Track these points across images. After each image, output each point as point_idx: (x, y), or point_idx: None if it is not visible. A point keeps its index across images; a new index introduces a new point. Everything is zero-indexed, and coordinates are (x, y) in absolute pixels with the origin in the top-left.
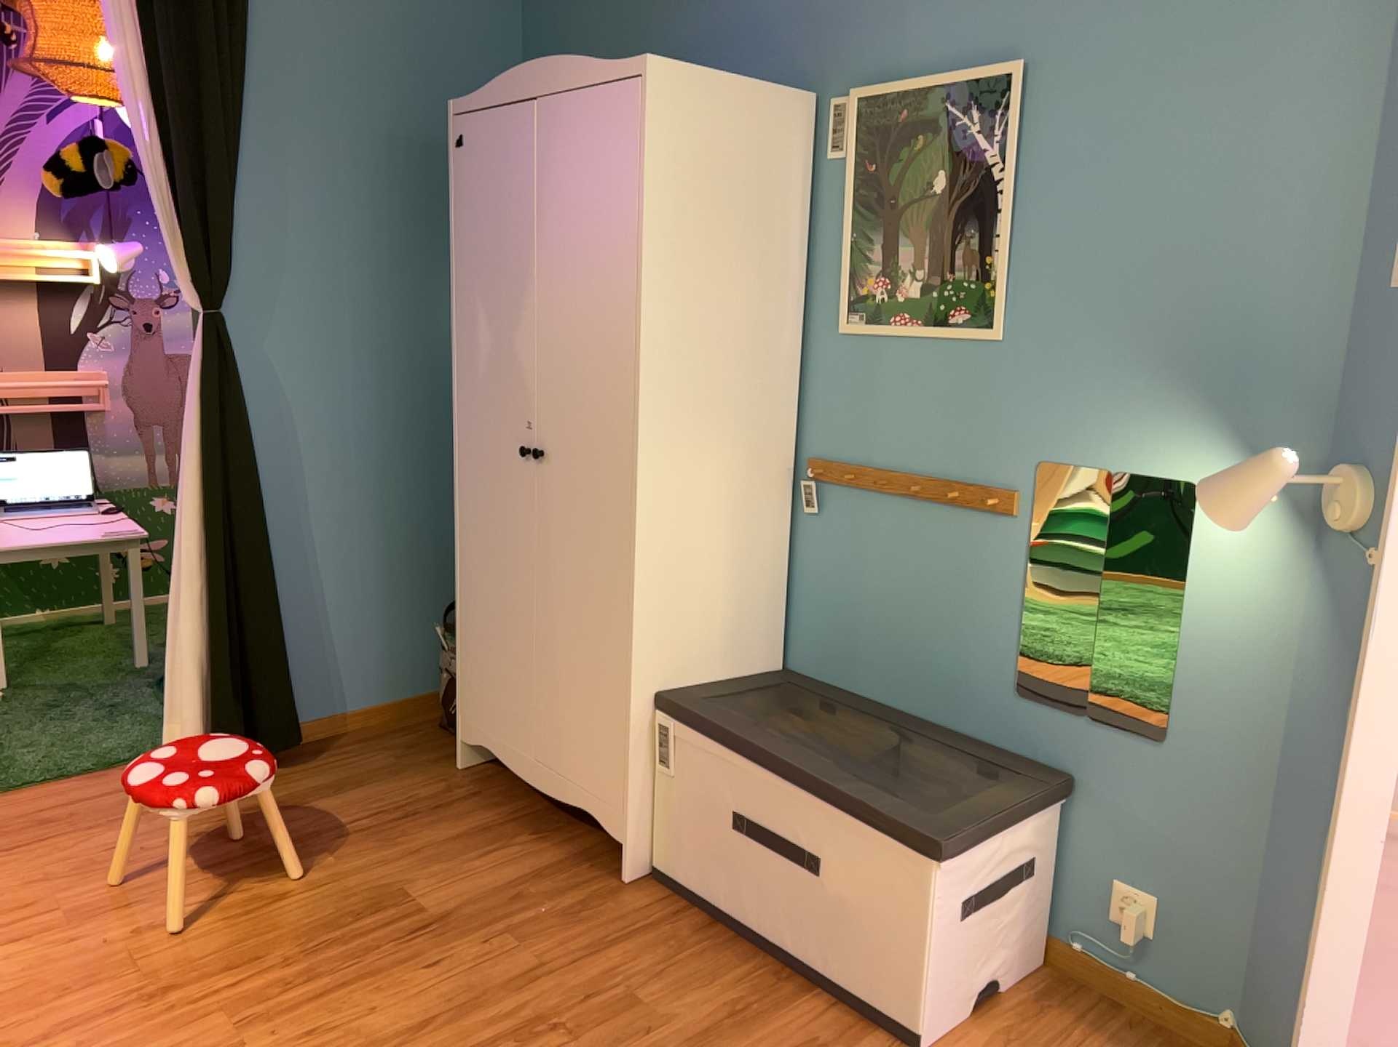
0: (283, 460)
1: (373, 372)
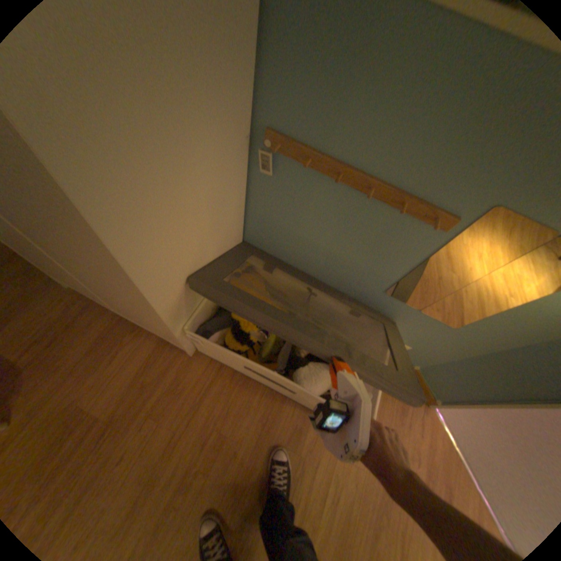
0: None
1: None
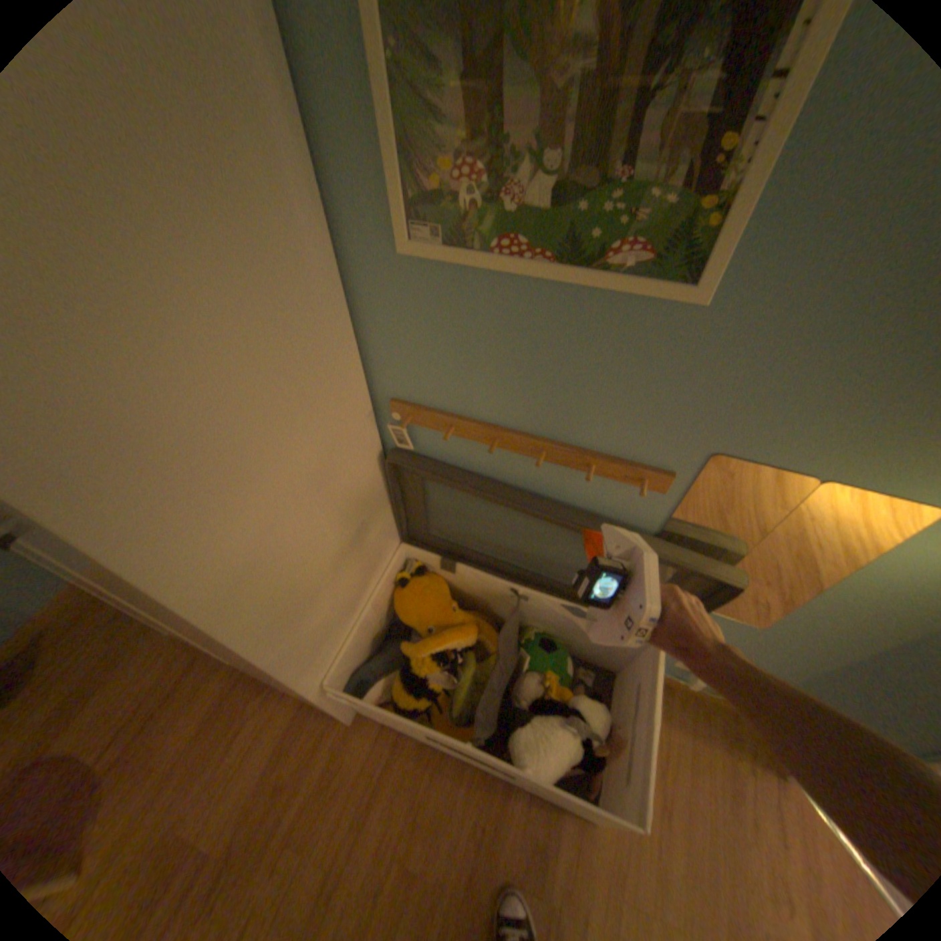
0: None
1: None
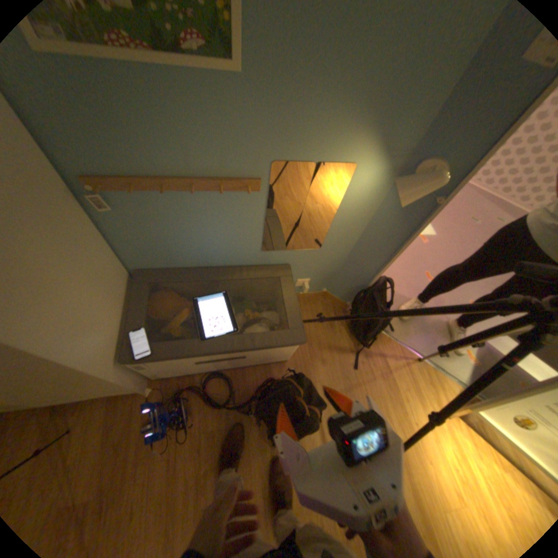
0: None
1: None
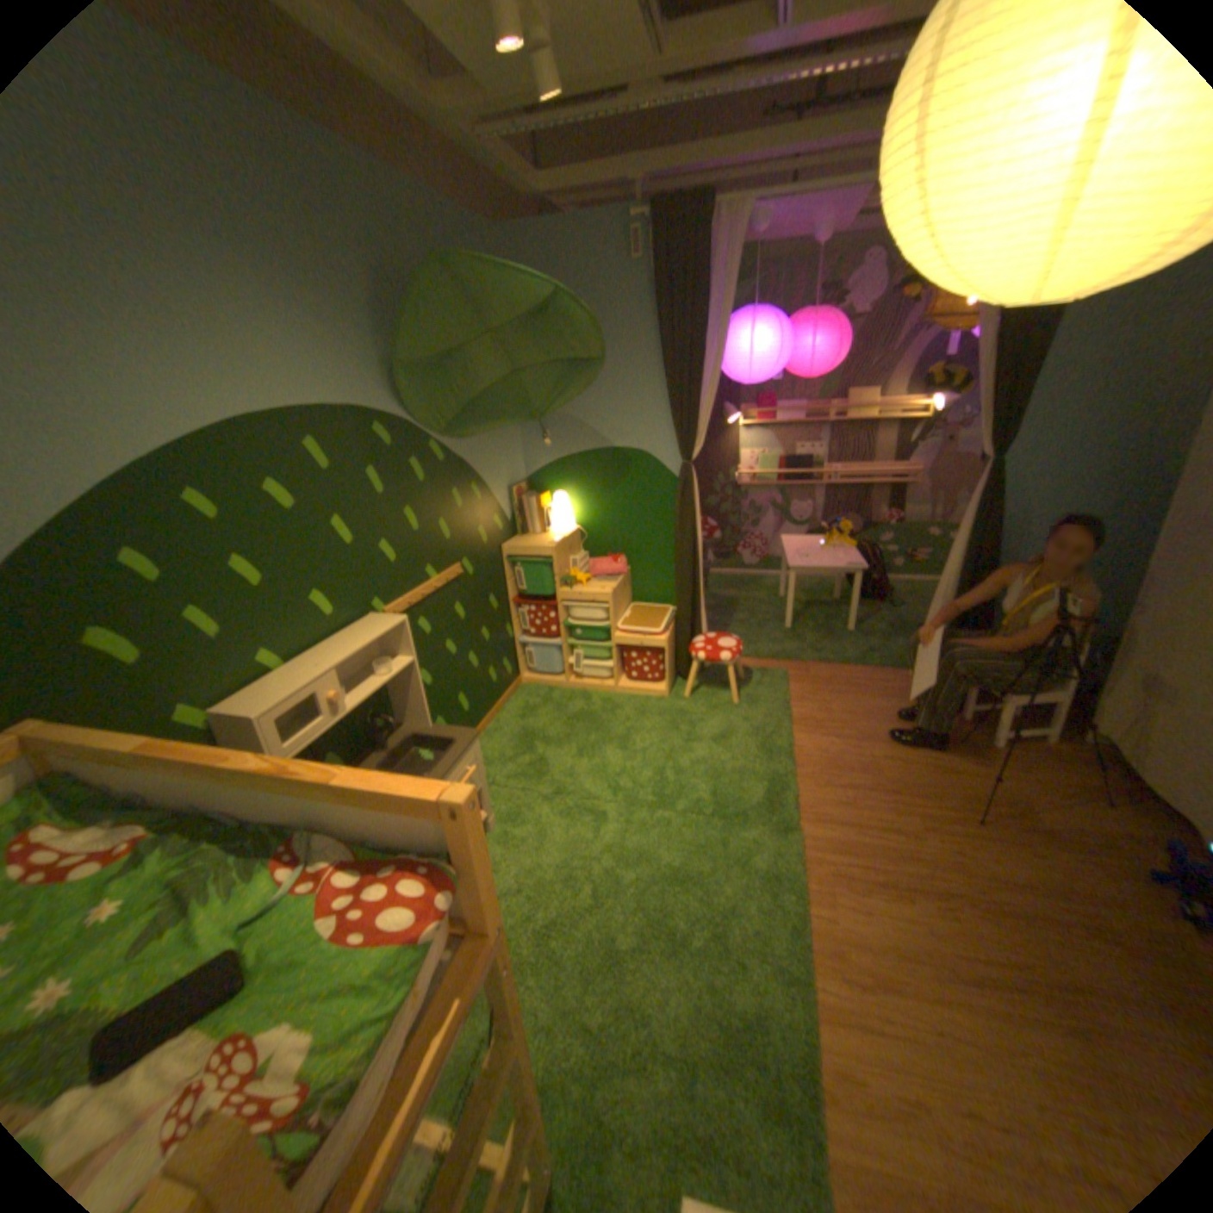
0: (1017, 541)
1: (1099, 490)
